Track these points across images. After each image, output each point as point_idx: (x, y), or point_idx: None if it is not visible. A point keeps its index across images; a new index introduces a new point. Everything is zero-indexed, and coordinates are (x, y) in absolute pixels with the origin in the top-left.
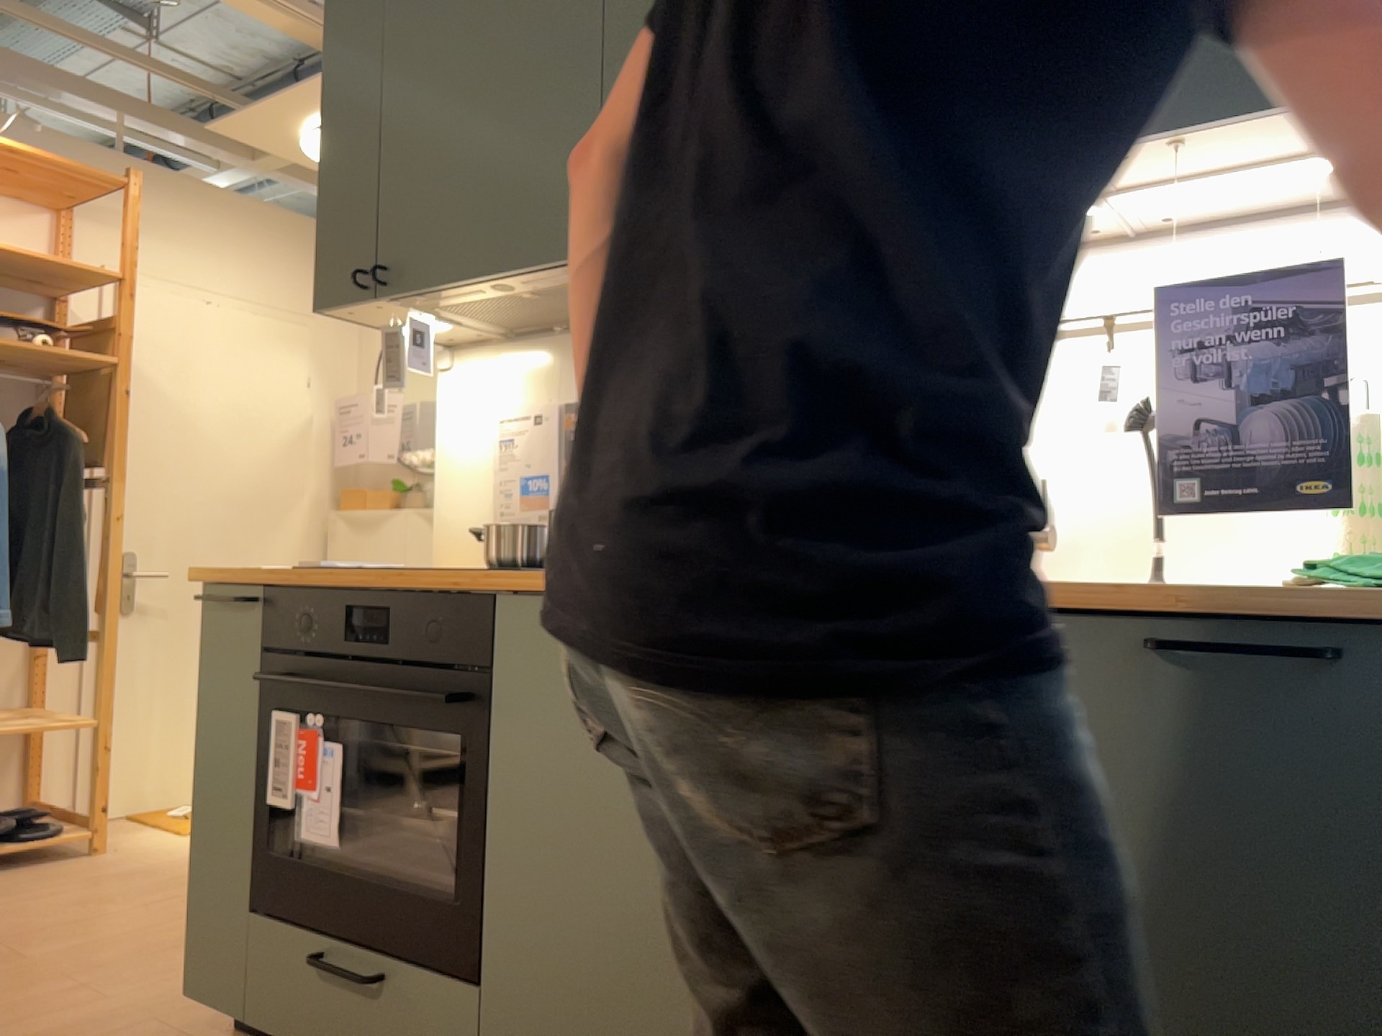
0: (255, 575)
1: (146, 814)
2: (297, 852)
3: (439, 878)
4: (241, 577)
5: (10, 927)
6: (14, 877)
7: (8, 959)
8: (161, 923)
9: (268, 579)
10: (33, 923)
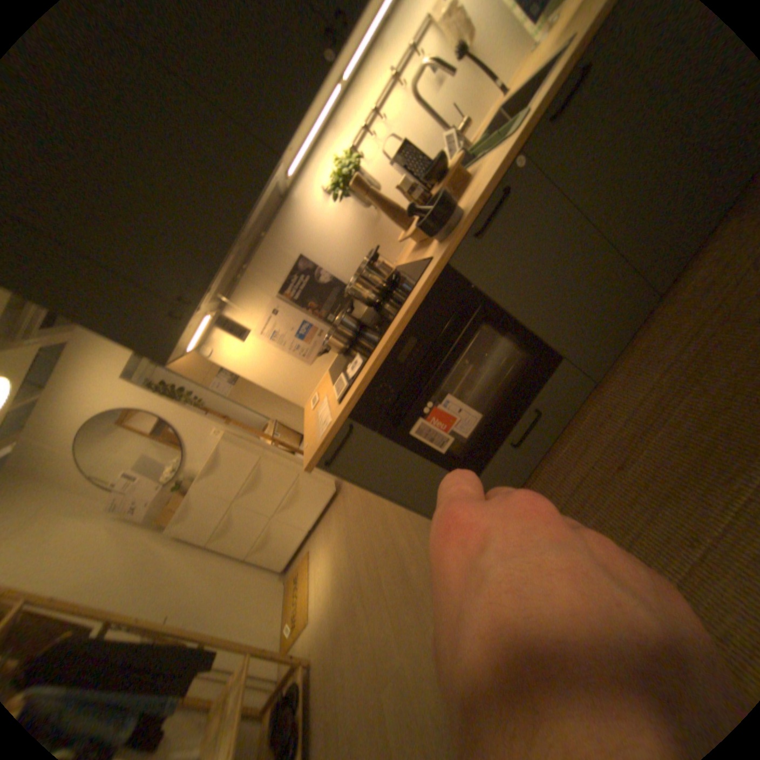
0: (341, 415)
1: (281, 647)
2: (457, 451)
3: (504, 374)
4: (334, 428)
5: (366, 683)
6: (316, 702)
7: (397, 671)
8: (383, 599)
9: (343, 412)
10: (366, 671)
